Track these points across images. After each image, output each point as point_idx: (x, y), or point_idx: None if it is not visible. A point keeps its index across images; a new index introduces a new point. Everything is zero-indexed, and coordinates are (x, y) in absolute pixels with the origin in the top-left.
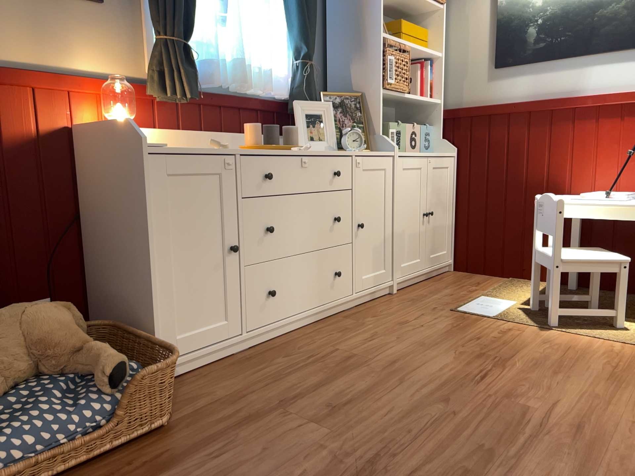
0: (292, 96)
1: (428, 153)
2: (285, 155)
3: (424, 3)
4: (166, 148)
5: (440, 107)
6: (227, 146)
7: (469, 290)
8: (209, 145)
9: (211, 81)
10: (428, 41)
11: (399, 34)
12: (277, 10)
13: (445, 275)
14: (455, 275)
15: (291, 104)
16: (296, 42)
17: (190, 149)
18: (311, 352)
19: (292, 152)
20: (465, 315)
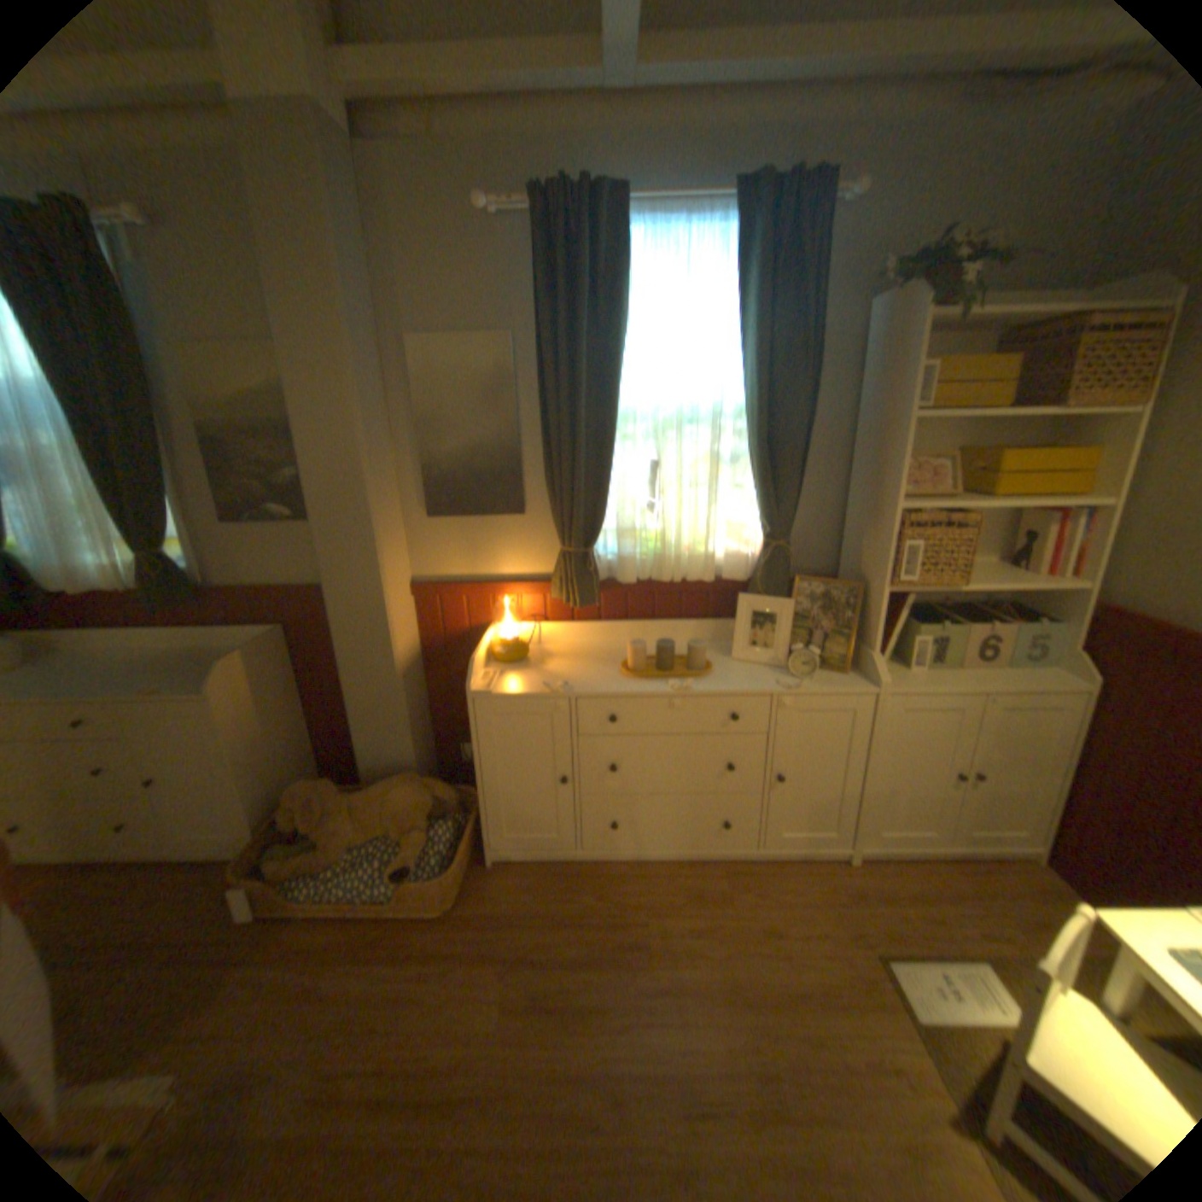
0: (753, 579)
1: (1002, 685)
2: (645, 697)
3: (1073, 414)
4: (502, 688)
5: (1091, 596)
6: (565, 688)
7: (994, 936)
8: (547, 685)
9: (622, 580)
10: (1100, 469)
11: (997, 474)
12: (743, 472)
13: (1010, 871)
14: (1034, 882)
15: (750, 588)
16: (760, 516)
17: (529, 687)
18: (623, 911)
19: (660, 692)
20: (883, 989)
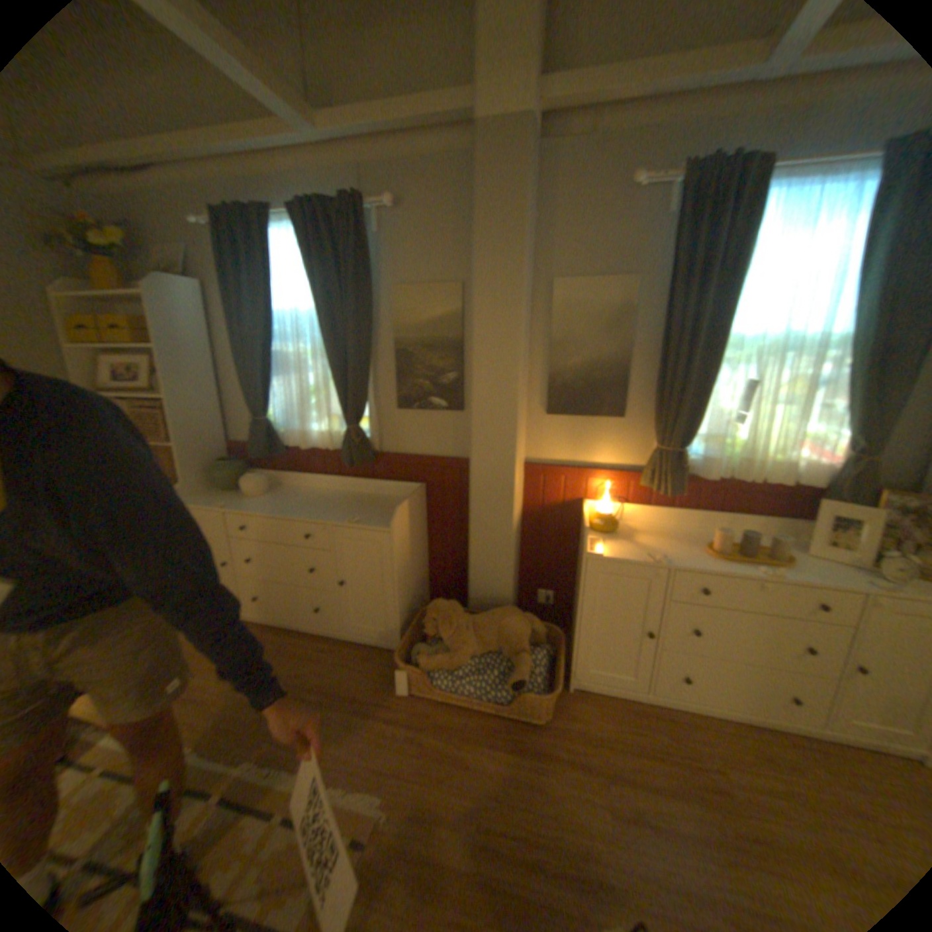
0: (833, 486)
1: None
2: (739, 577)
3: None
4: (609, 552)
5: None
6: (665, 559)
7: None
8: (648, 555)
9: (706, 476)
10: None
11: None
12: (837, 393)
13: None
14: None
15: (829, 494)
16: (854, 432)
17: (631, 554)
18: (698, 755)
19: (752, 575)
20: None
